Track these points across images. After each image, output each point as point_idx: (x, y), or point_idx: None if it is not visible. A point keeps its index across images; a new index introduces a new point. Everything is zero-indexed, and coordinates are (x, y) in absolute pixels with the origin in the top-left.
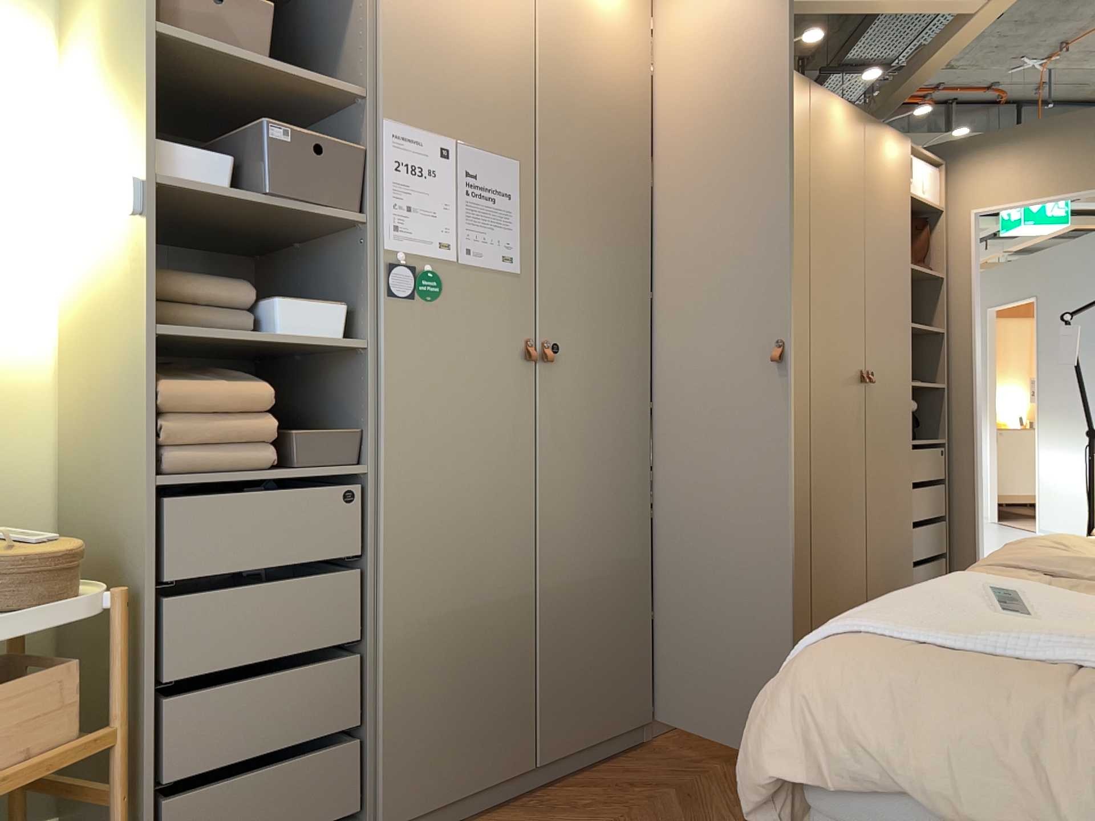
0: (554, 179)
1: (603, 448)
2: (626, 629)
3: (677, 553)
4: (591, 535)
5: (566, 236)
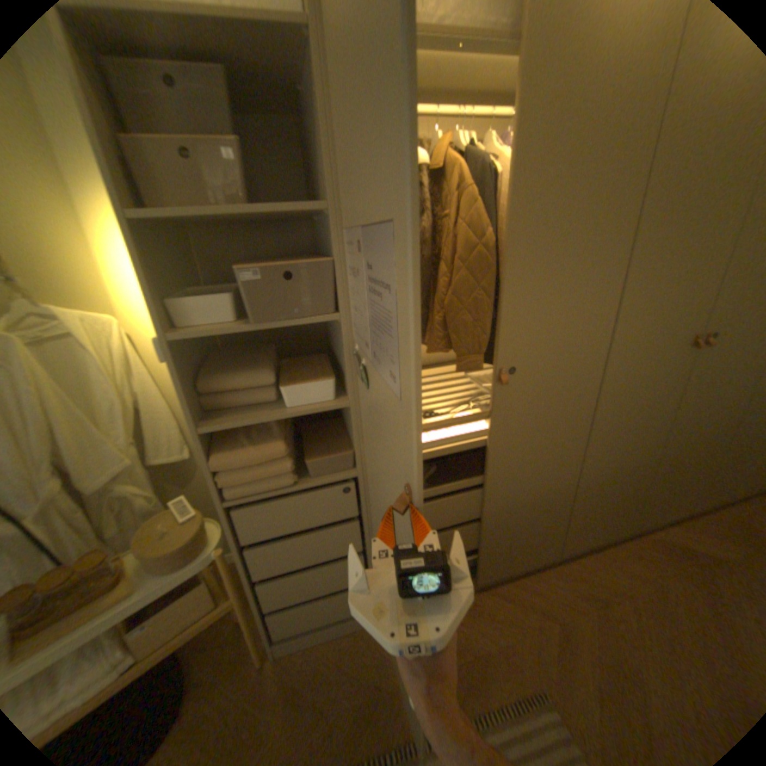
0: (525, 228)
1: (546, 428)
2: (548, 522)
3: (599, 477)
4: (528, 479)
5: (533, 278)
